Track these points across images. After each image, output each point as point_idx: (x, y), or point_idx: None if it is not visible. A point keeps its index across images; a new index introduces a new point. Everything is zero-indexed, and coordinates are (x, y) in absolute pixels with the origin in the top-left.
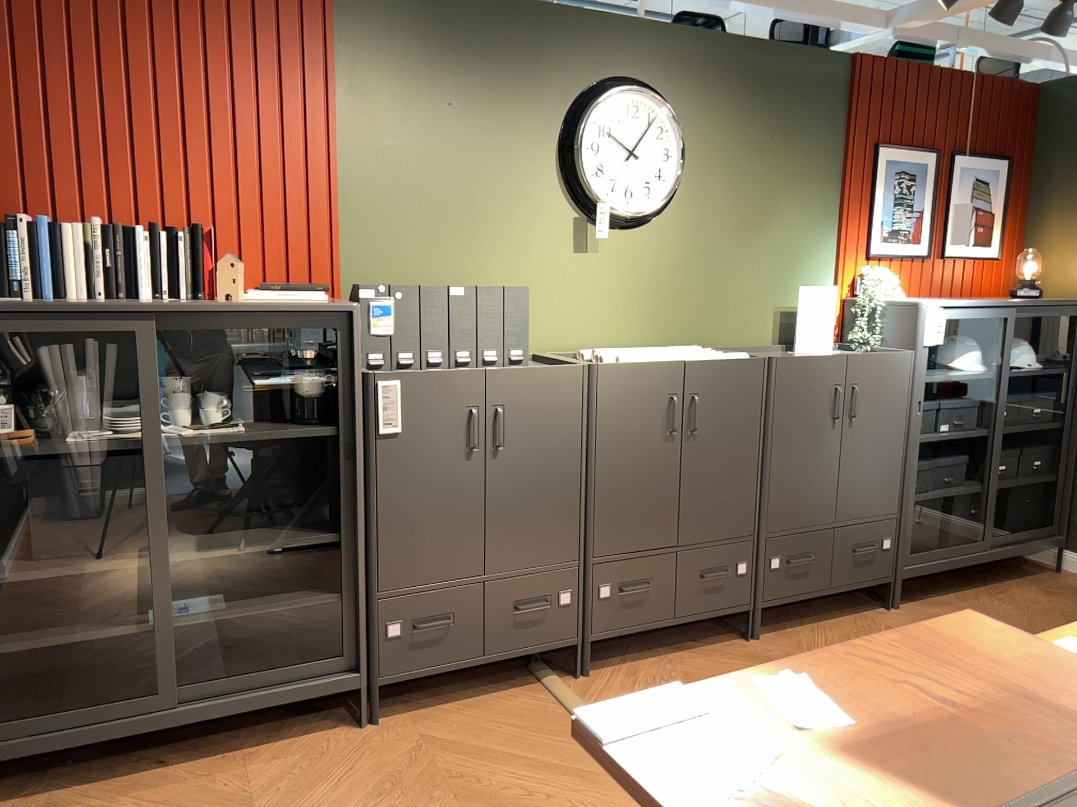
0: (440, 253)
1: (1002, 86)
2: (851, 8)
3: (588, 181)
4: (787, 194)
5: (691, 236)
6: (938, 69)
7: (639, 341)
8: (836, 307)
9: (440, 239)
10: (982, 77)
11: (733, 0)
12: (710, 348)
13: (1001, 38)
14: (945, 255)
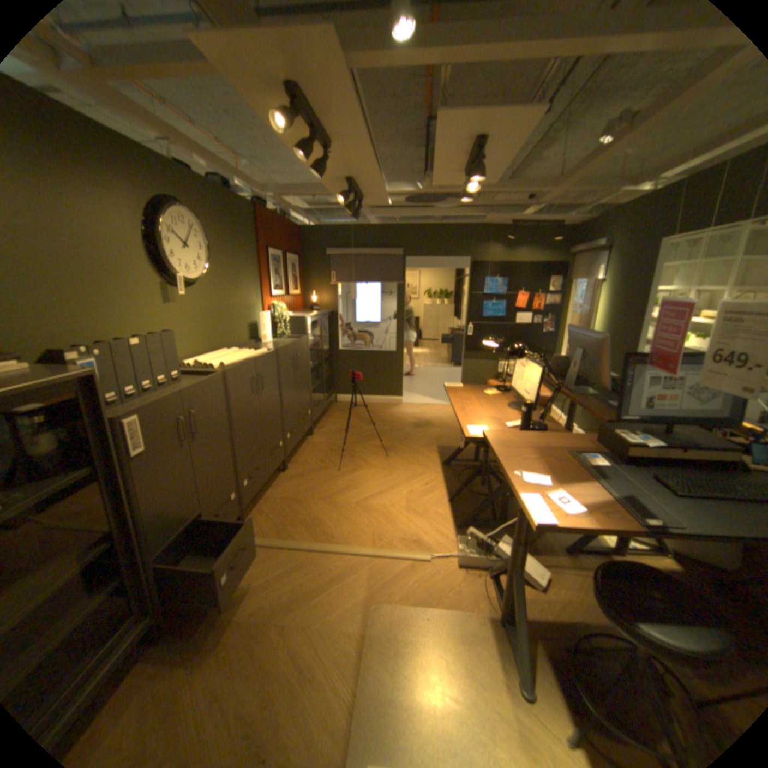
0: (79, 311)
1: (293, 225)
2: (252, 178)
3: (169, 260)
4: (242, 268)
5: (213, 290)
6: (278, 214)
7: (202, 350)
8: (270, 320)
9: (77, 301)
10: (288, 220)
11: (211, 161)
12: (232, 347)
13: (291, 204)
14: (289, 294)
